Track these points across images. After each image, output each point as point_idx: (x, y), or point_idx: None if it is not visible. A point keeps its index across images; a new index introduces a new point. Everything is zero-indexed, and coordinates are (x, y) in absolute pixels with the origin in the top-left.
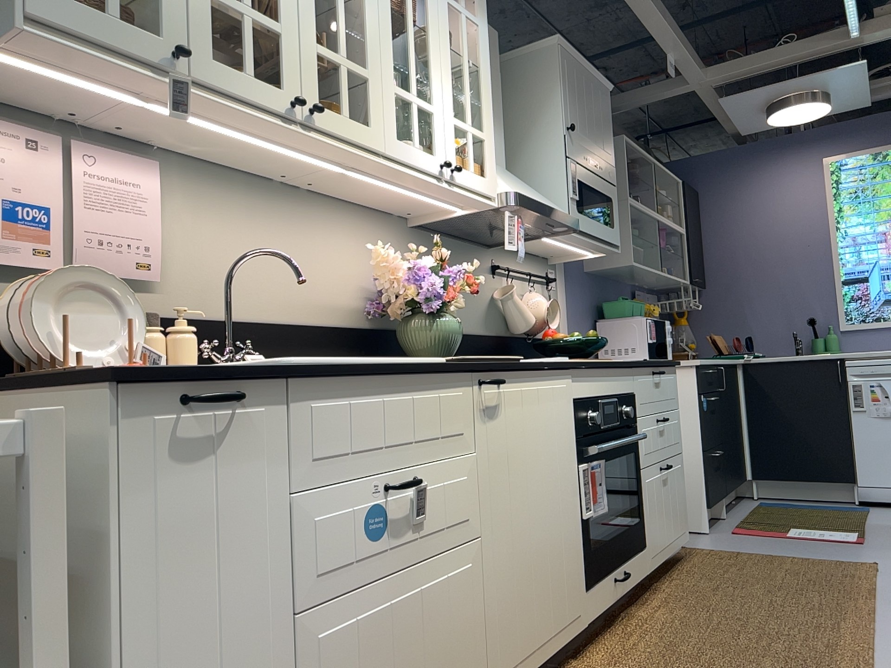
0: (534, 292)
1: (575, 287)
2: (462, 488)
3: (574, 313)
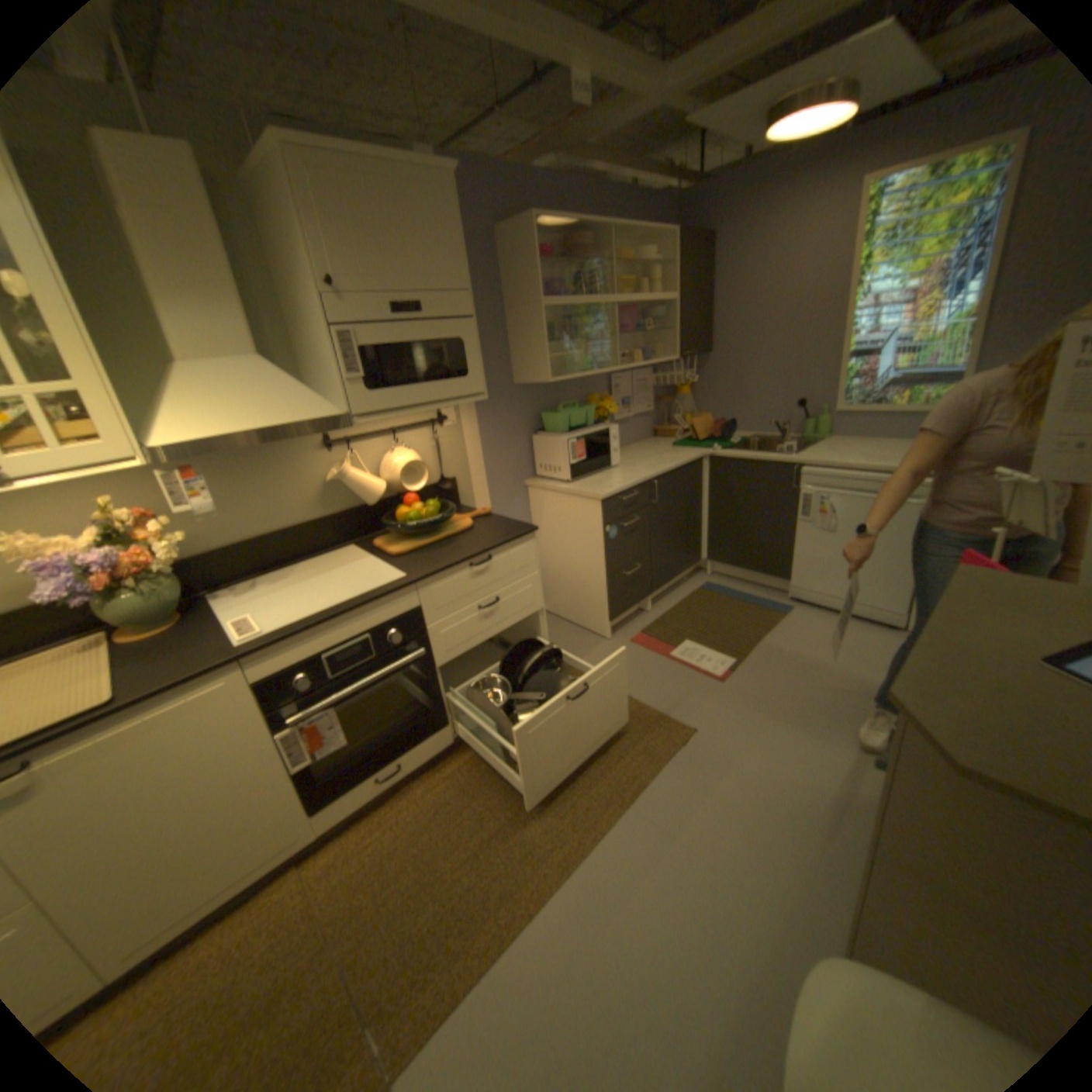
0: (398, 448)
1: (492, 409)
2: None
3: (491, 438)
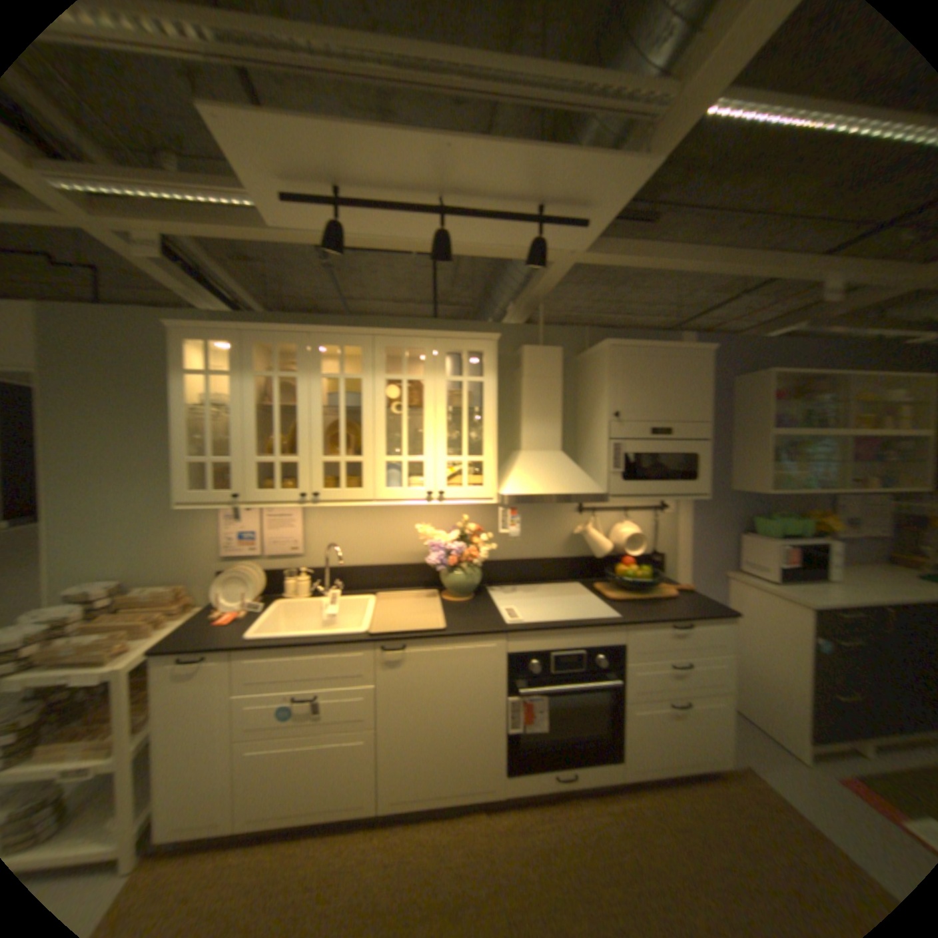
0: (625, 522)
1: (706, 506)
2: (357, 704)
3: (701, 529)
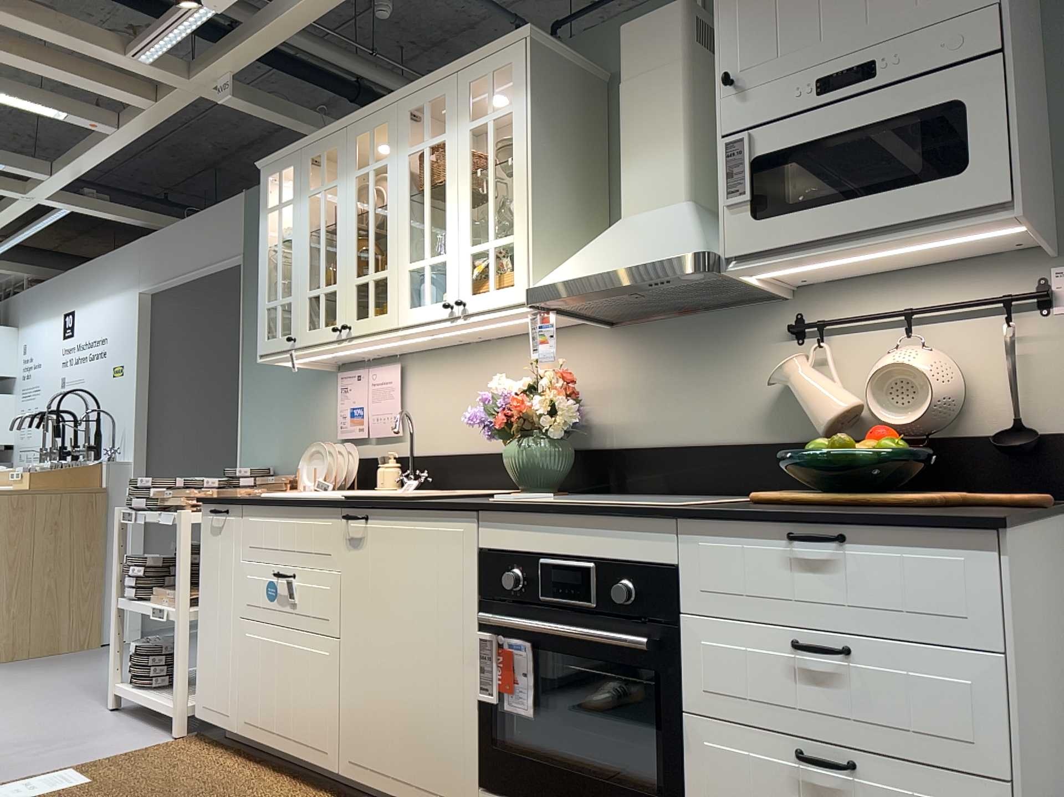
0: (910, 347)
1: None
2: (325, 594)
3: None
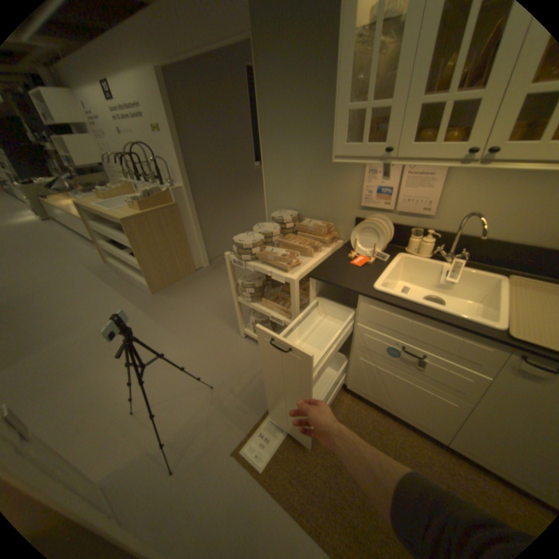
0: None
1: None
2: (468, 383)
3: None
